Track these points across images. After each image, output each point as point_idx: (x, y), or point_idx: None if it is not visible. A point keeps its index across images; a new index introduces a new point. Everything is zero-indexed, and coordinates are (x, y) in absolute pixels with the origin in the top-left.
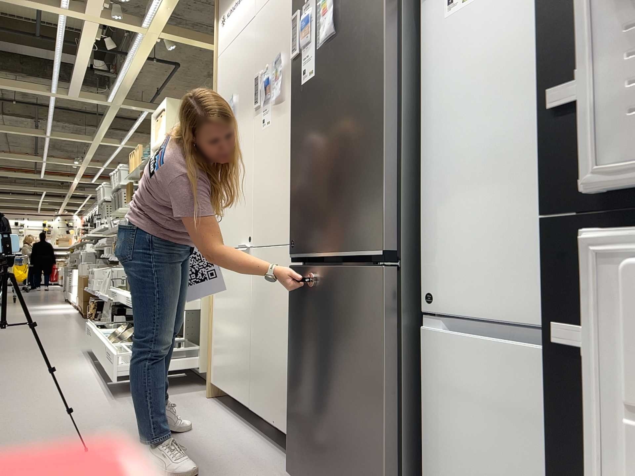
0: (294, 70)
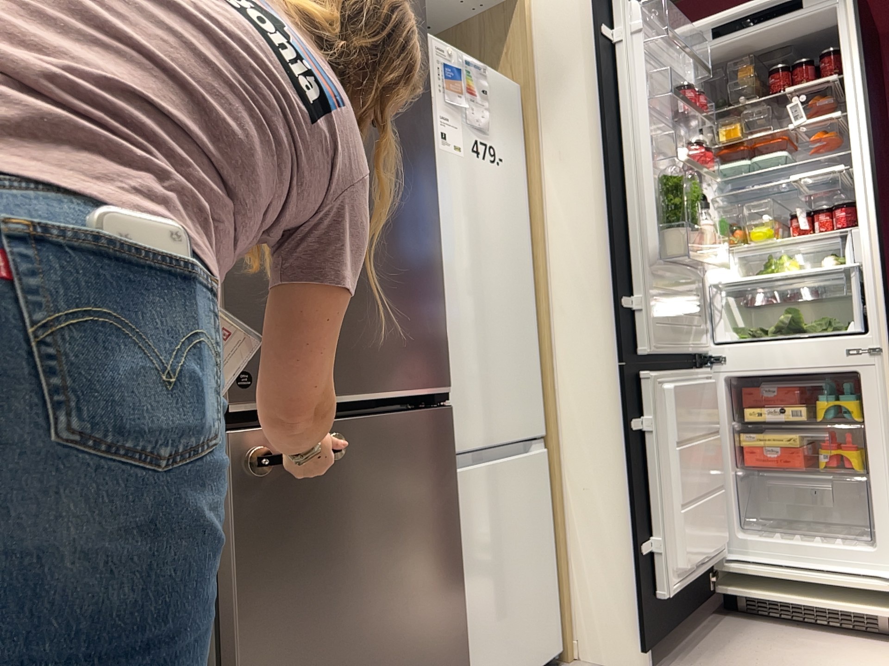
0: None
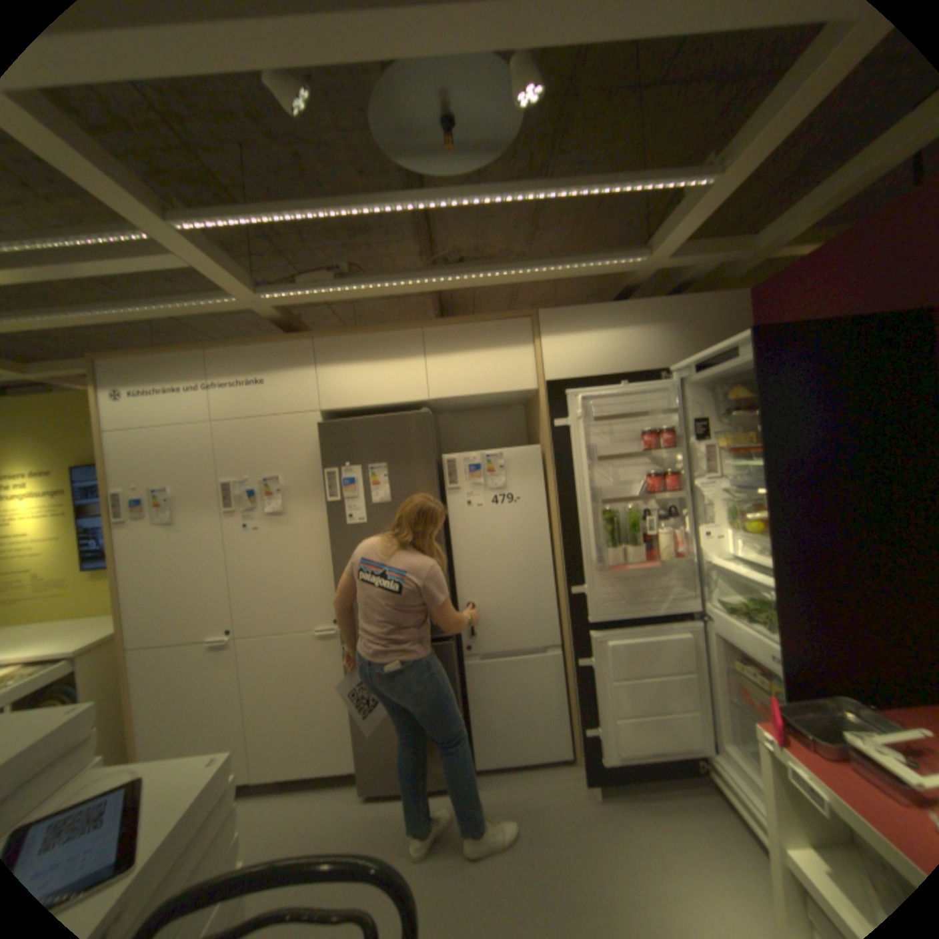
0: (333, 510)
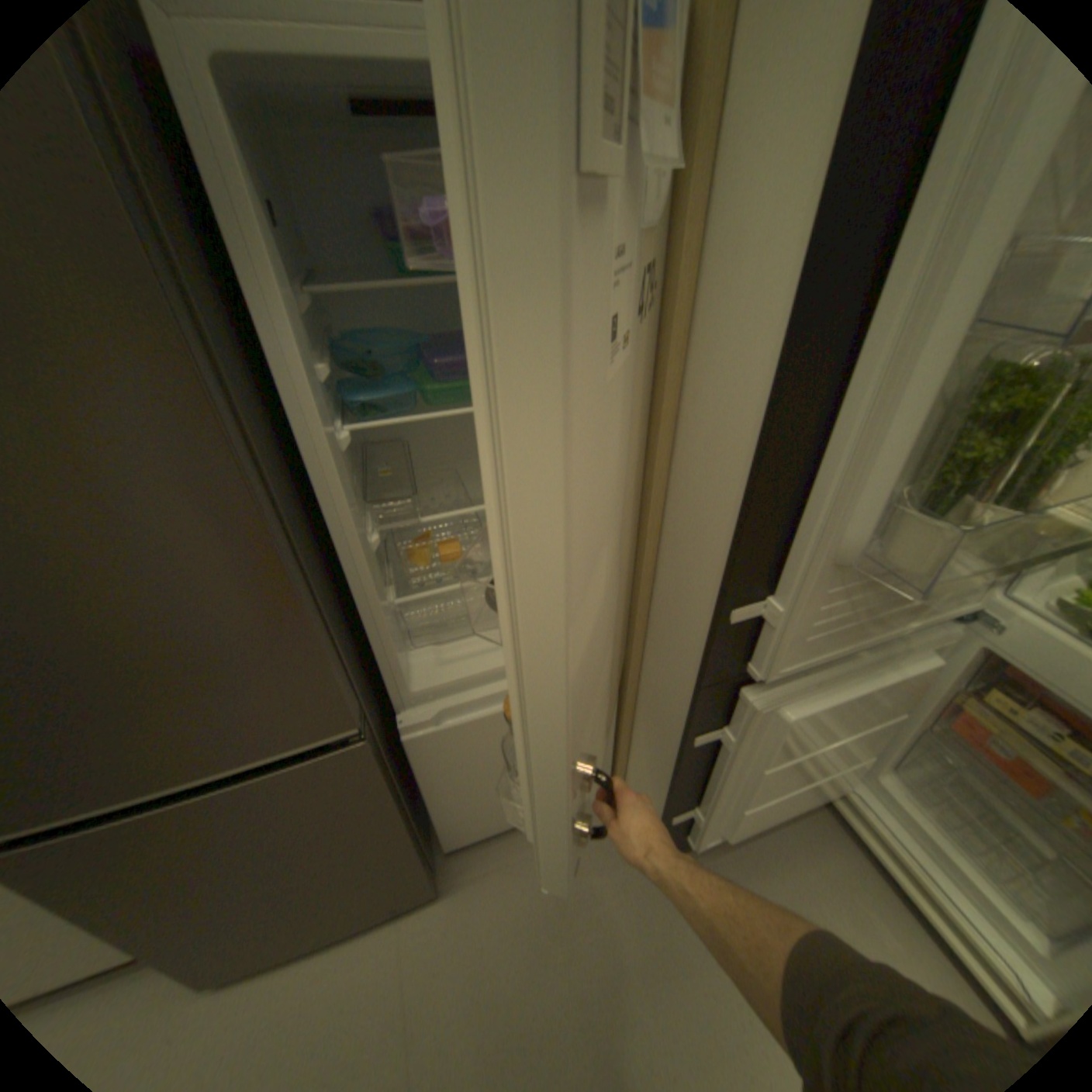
0: None
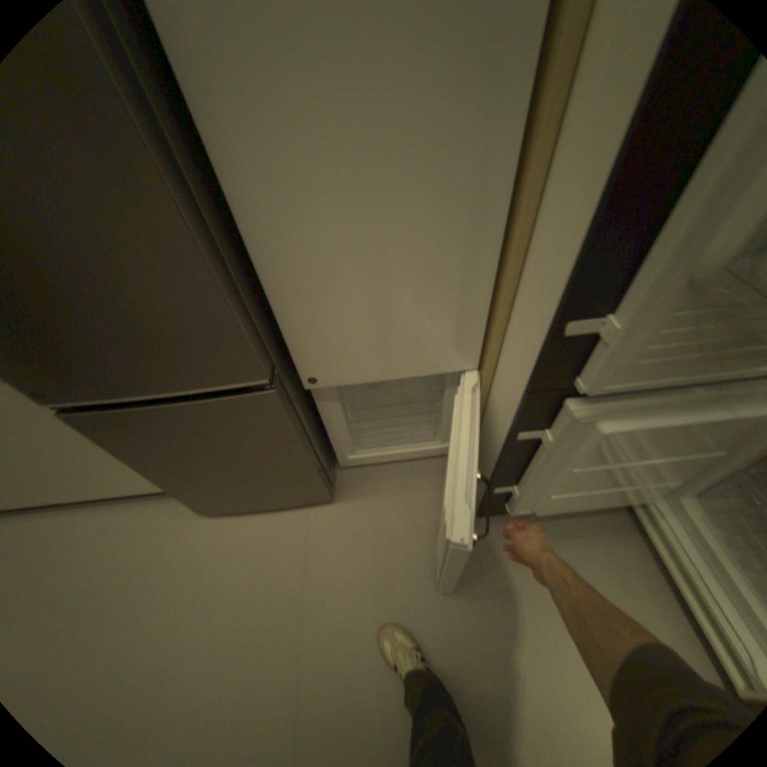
0: None
